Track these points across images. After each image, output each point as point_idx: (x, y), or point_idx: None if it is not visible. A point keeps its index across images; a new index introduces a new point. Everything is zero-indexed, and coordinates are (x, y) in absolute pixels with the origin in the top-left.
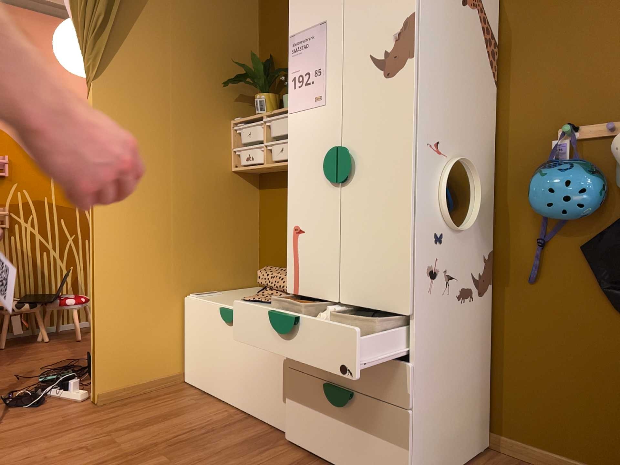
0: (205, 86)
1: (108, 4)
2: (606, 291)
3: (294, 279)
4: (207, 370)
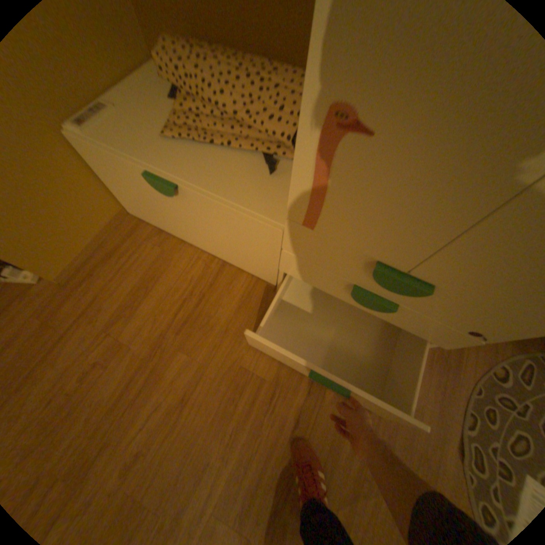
0: None
1: None
2: None
3: (308, 207)
4: (156, 216)
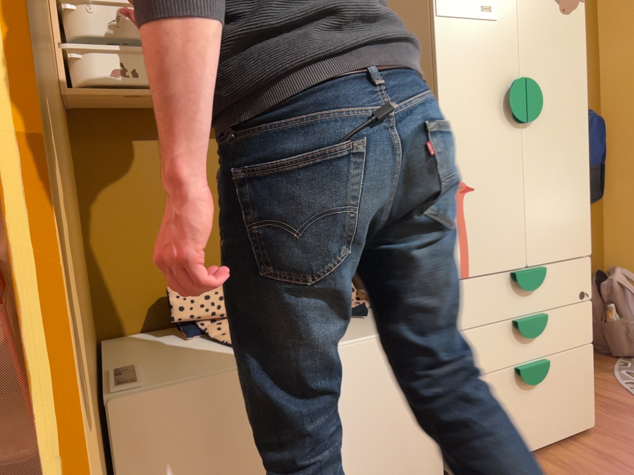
0: None
1: None
2: None
3: (462, 257)
4: None
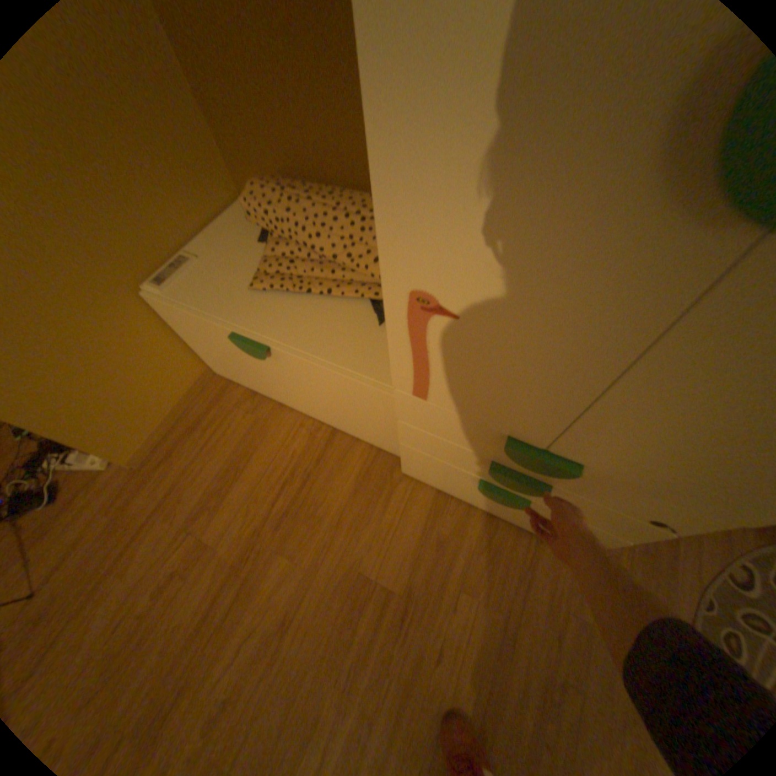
0: None
1: None
2: None
3: (414, 378)
4: (248, 378)
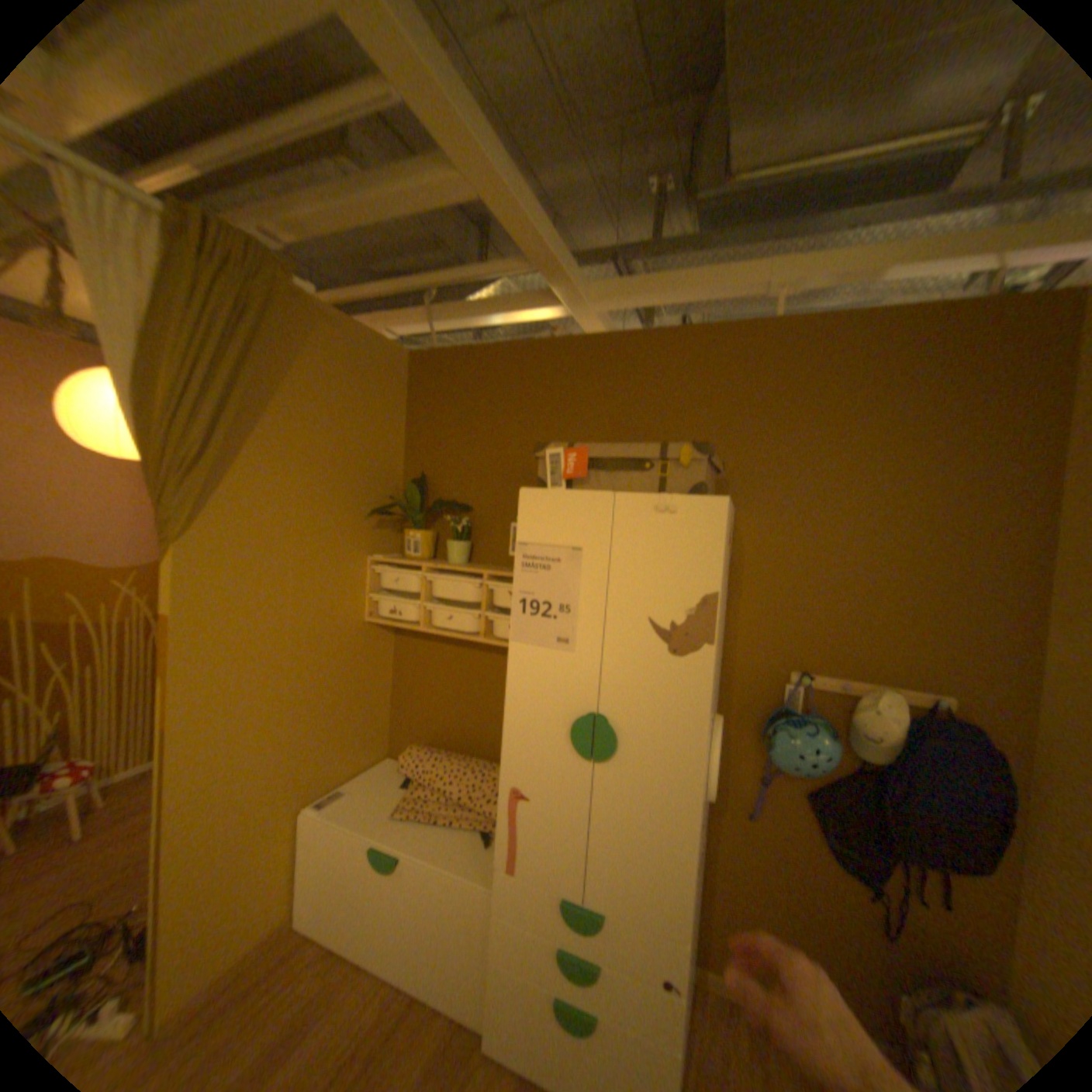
0: (339, 518)
1: (209, 427)
2: (831, 847)
3: (508, 855)
4: (340, 923)
